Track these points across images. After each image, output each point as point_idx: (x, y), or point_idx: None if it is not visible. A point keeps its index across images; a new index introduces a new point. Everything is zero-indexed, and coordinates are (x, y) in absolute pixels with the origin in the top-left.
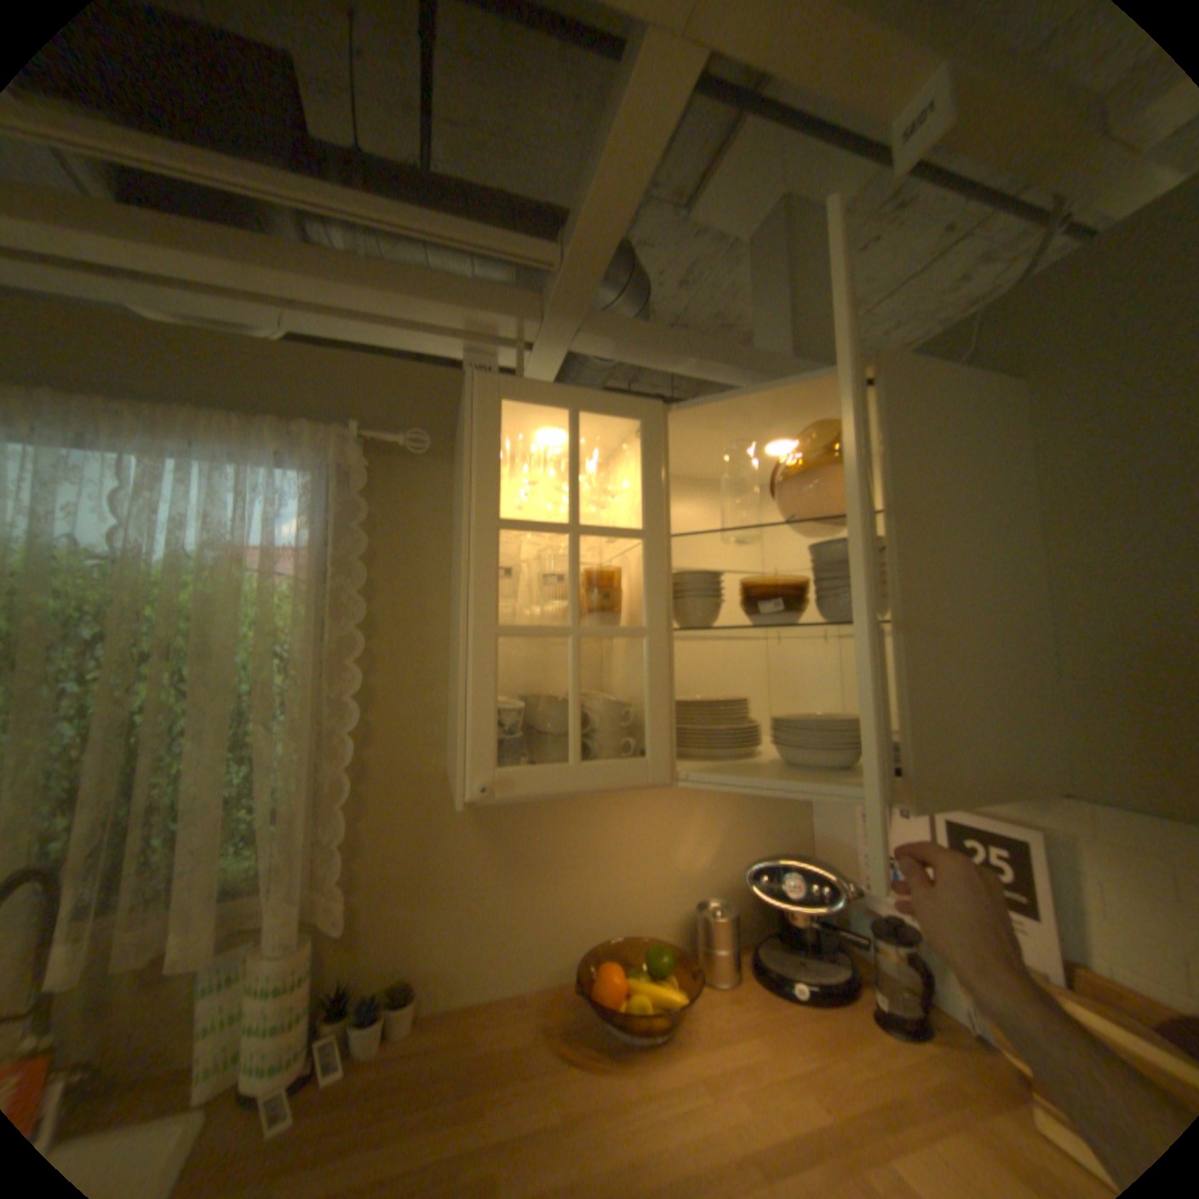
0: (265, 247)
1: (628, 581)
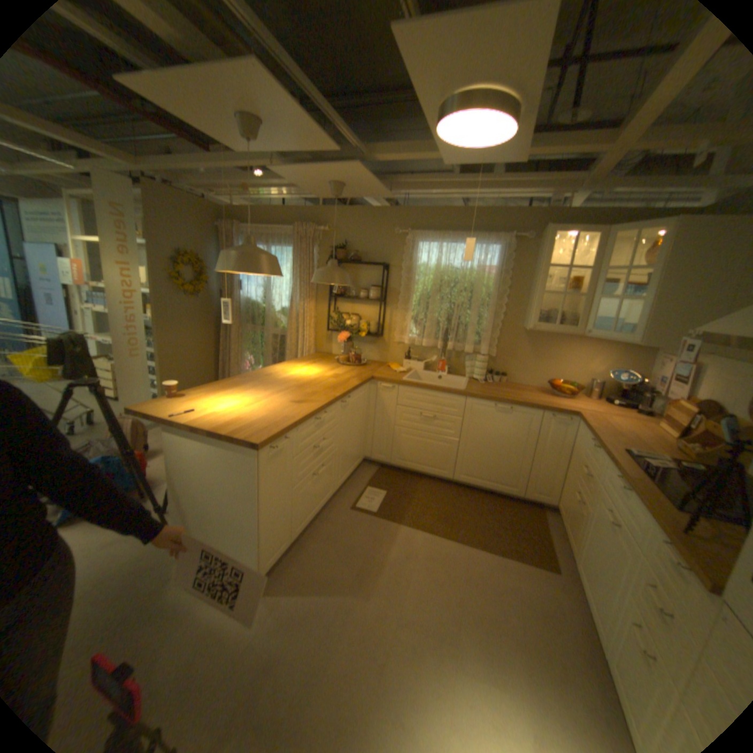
0: (498, 183)
1: (589, 279)
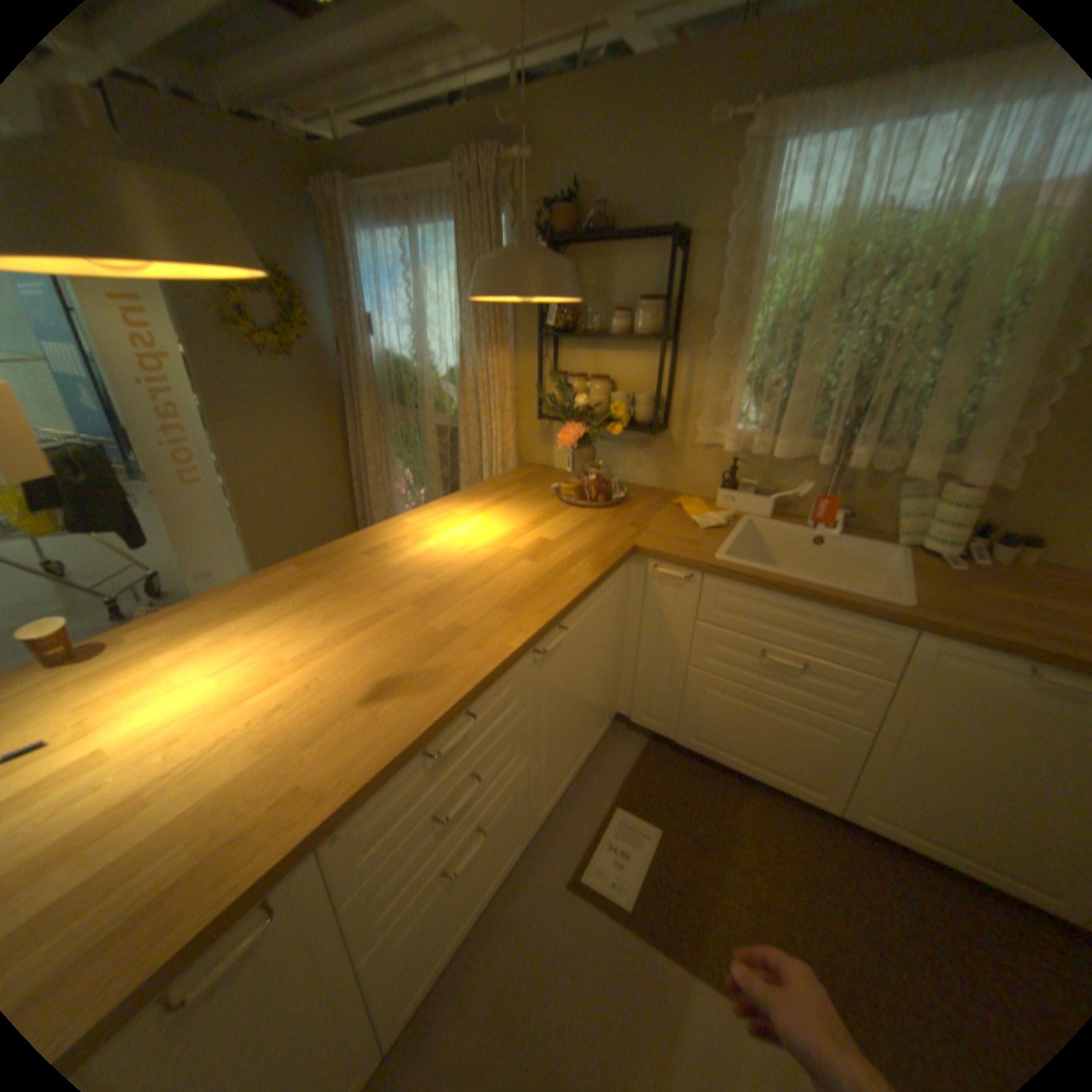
0: None
1: None
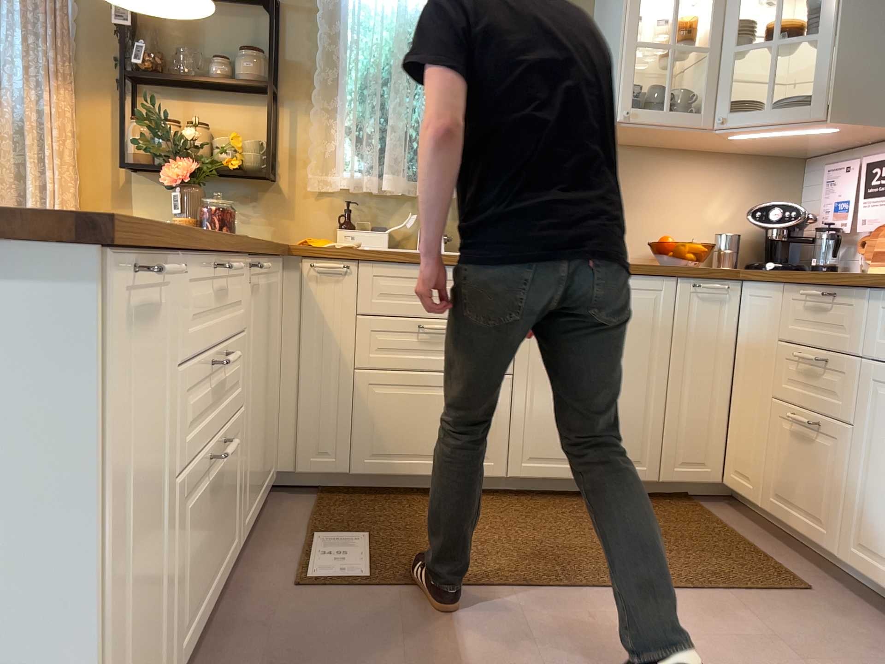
0: None
1: (698, 33)
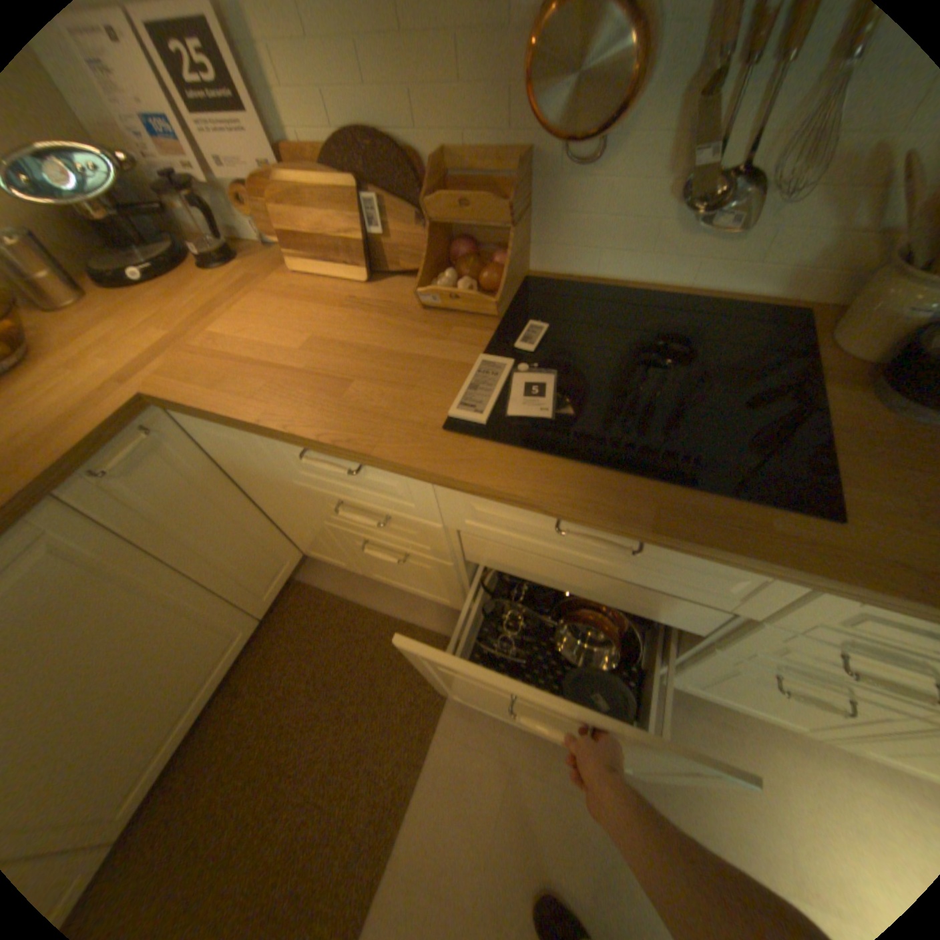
0: None
1: None
